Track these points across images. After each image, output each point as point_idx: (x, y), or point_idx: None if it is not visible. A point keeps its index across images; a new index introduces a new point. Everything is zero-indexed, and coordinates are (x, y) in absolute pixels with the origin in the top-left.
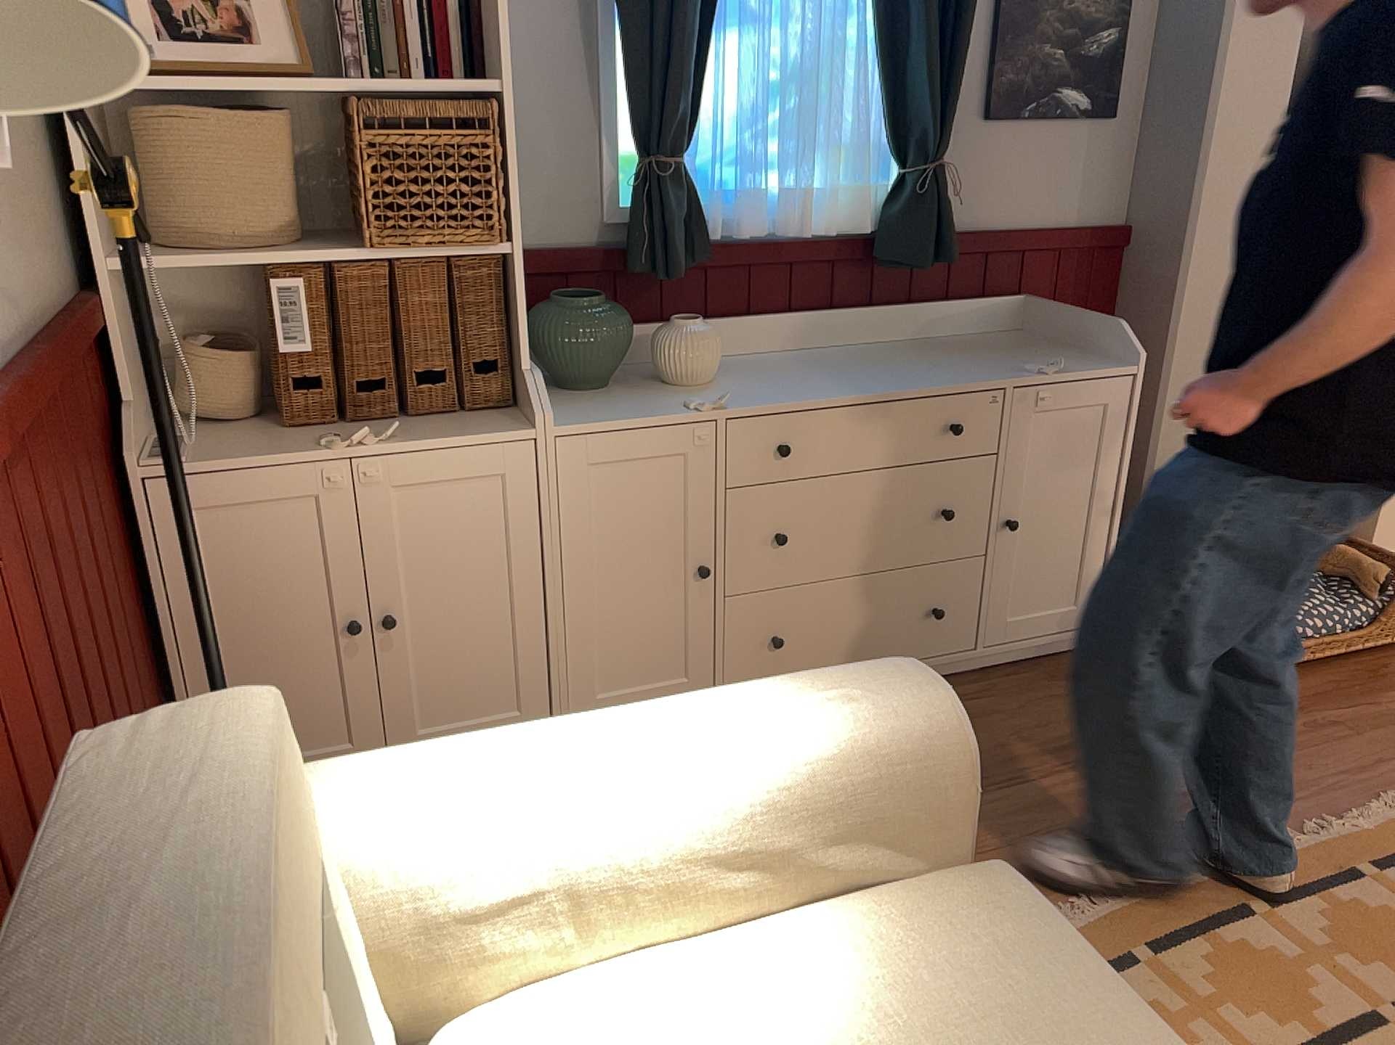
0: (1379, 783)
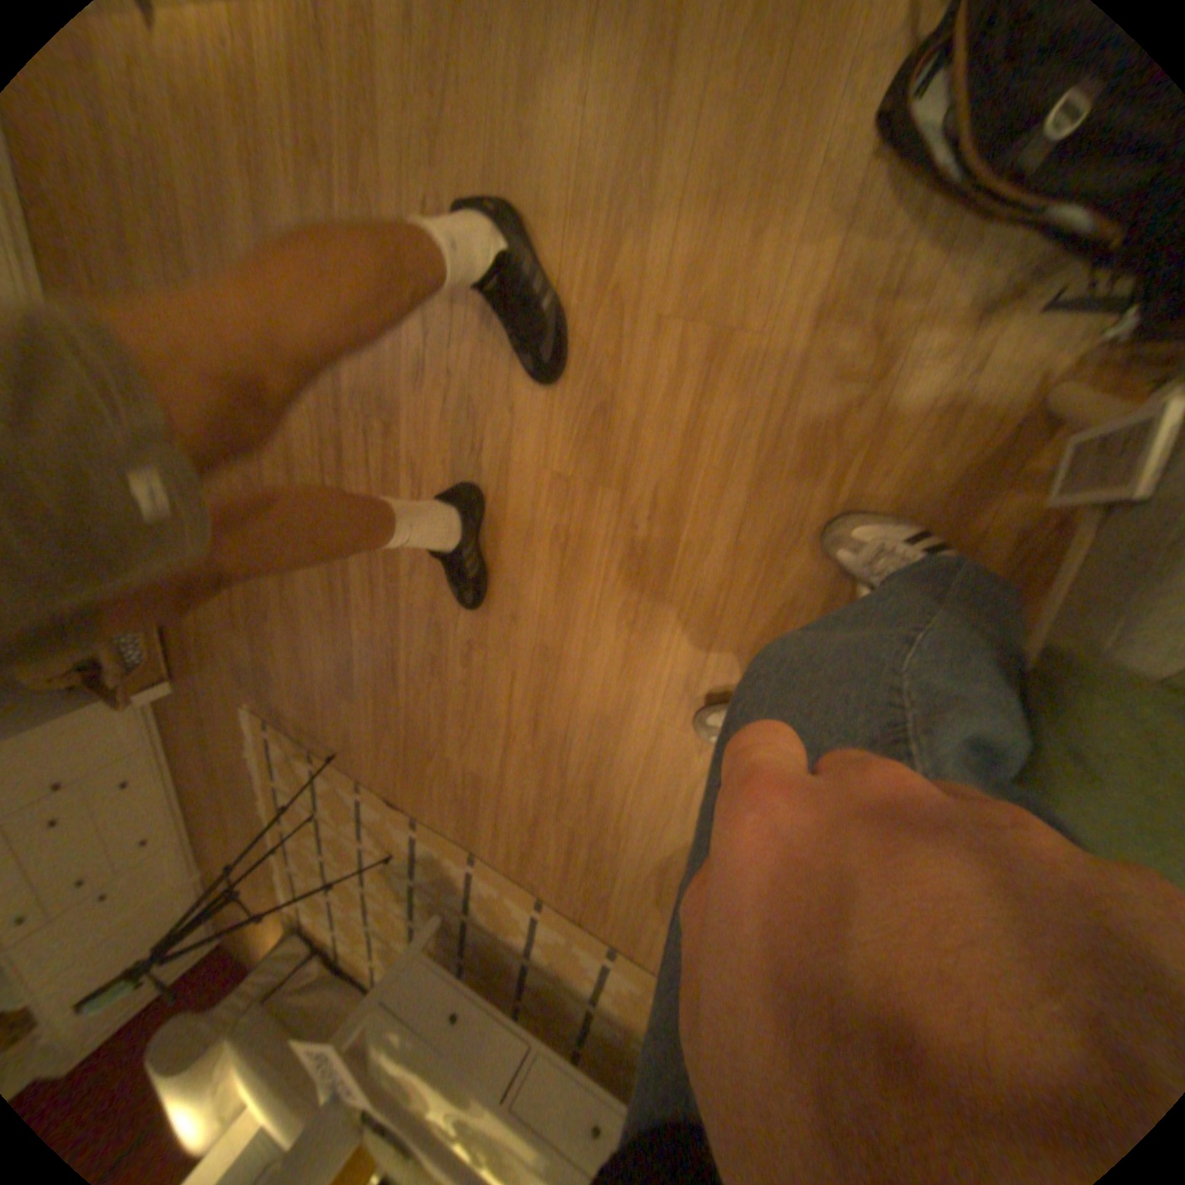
0: (226, 710)
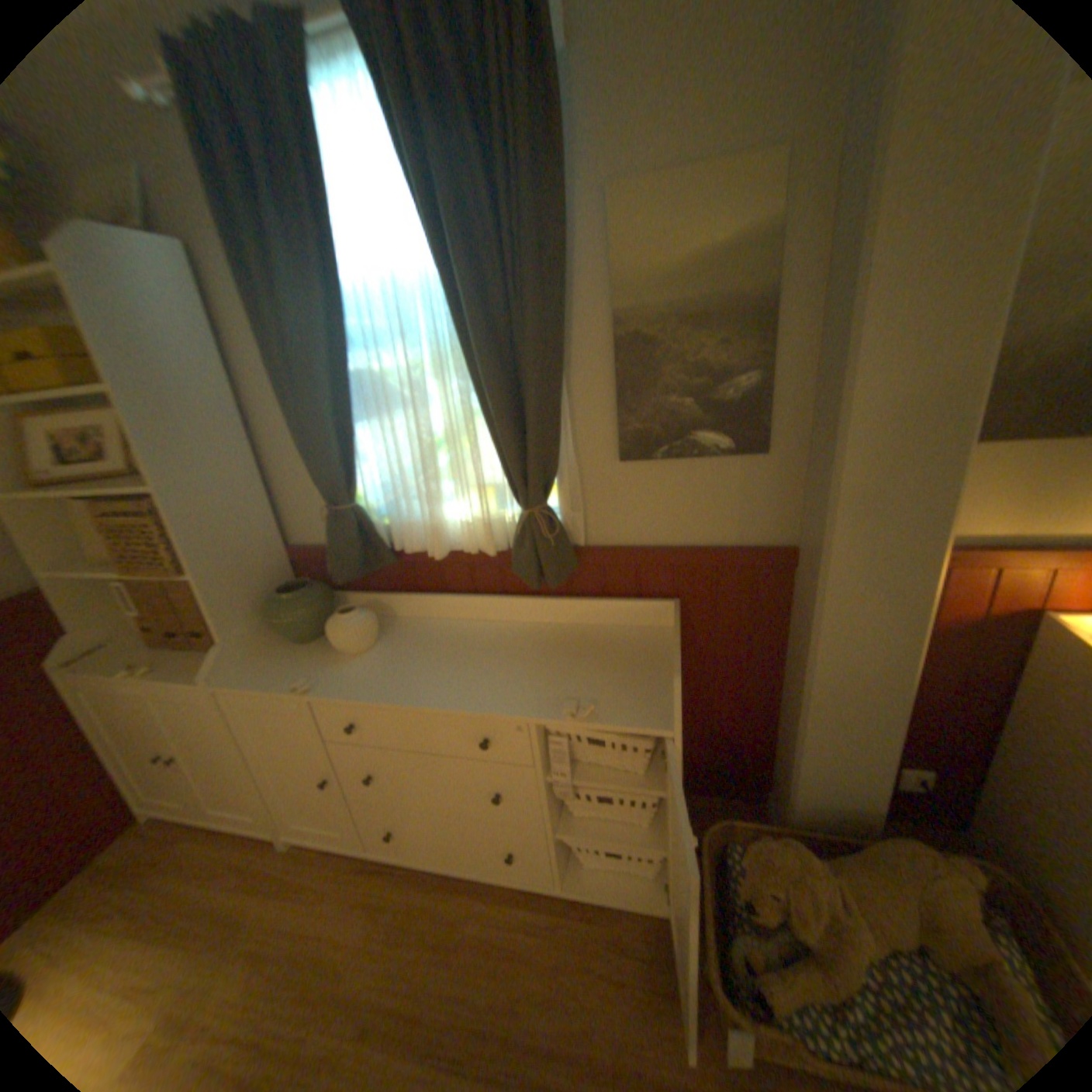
0: None
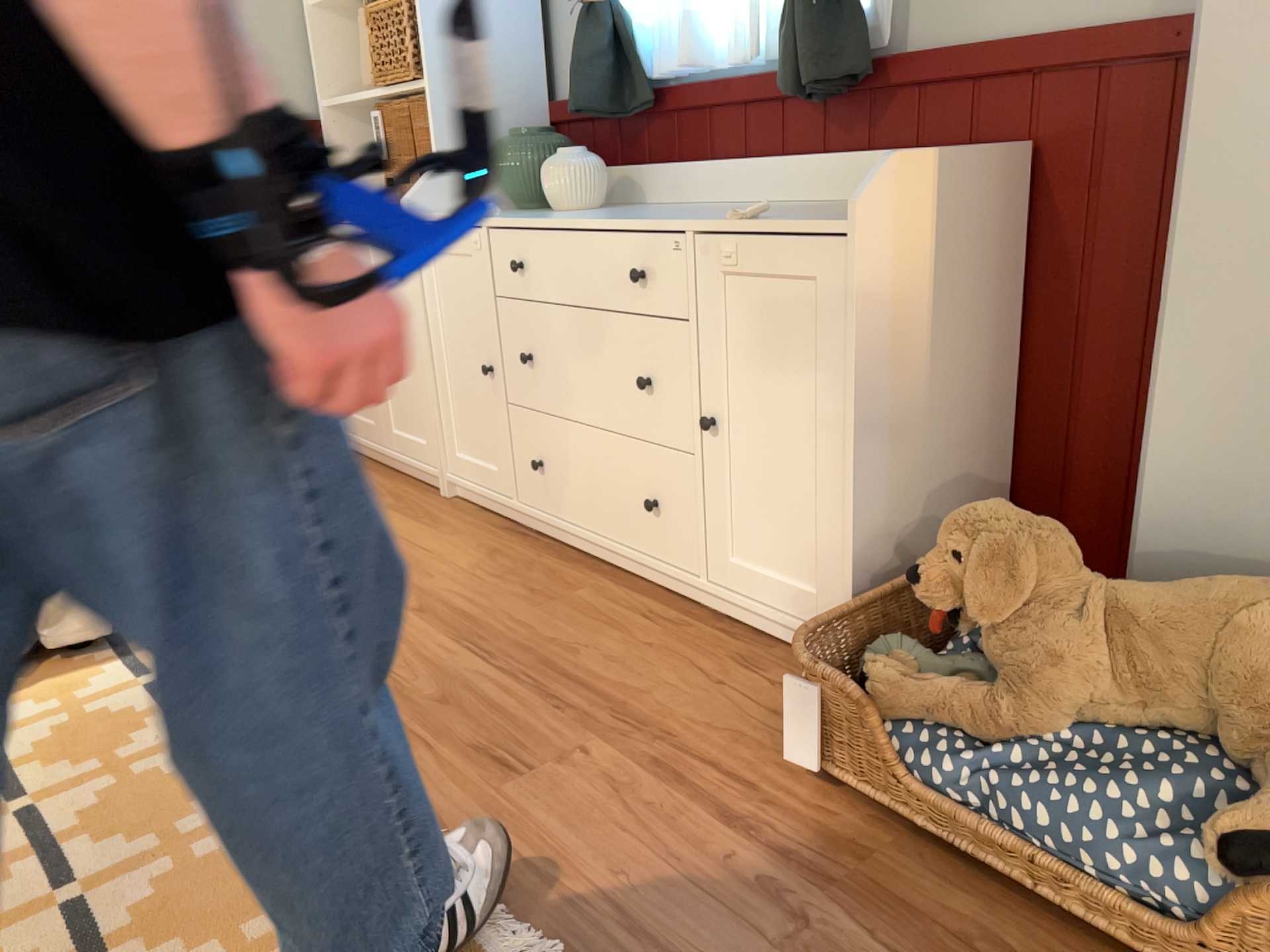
0: None
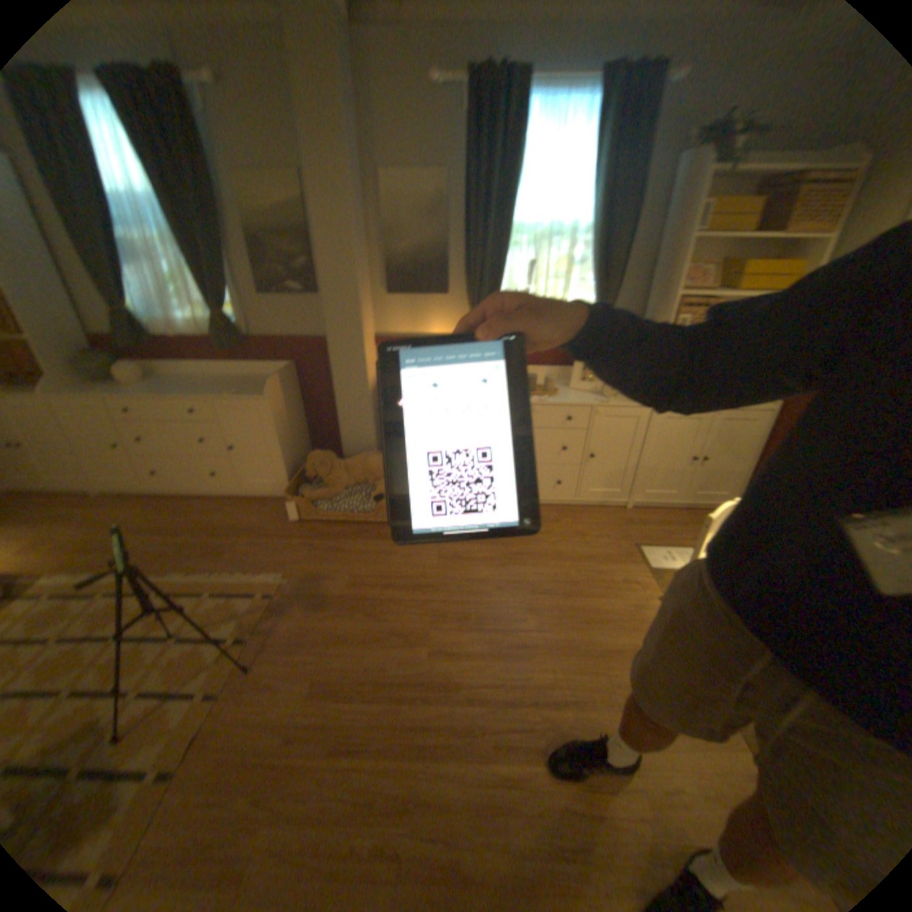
0: (277, 568)
